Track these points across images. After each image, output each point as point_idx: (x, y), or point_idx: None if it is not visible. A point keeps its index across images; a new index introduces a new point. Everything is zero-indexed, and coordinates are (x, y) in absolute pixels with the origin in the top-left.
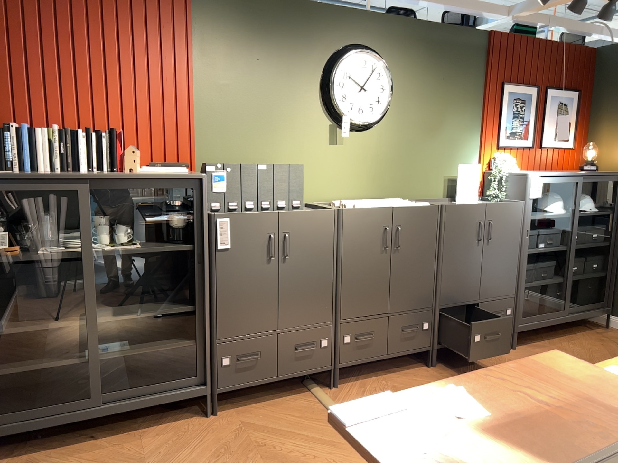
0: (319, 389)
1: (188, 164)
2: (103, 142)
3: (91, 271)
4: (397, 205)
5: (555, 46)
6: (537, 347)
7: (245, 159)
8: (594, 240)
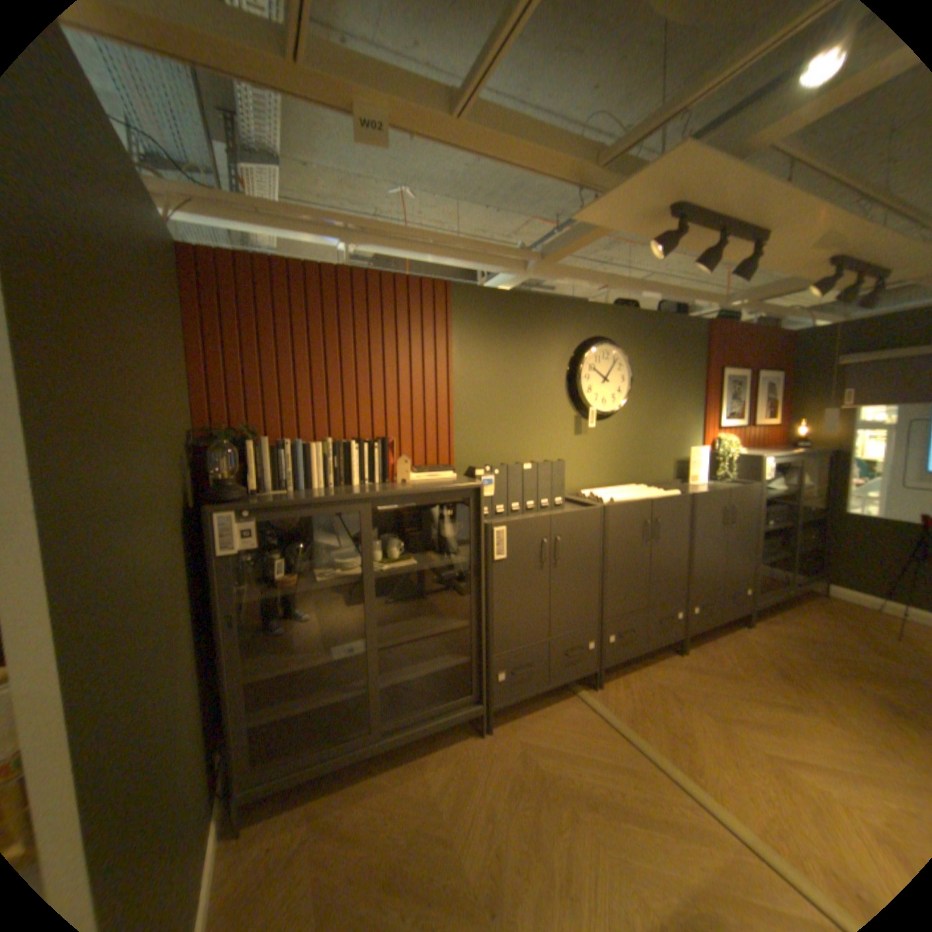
0: (587, 693)
1: (454, 467)
2: (376, 451)
3: (373, 596)
4: (651, 496)
5: (765, 330)
6: (774, 625)
7: (499, 456)
8: (814, 514)
